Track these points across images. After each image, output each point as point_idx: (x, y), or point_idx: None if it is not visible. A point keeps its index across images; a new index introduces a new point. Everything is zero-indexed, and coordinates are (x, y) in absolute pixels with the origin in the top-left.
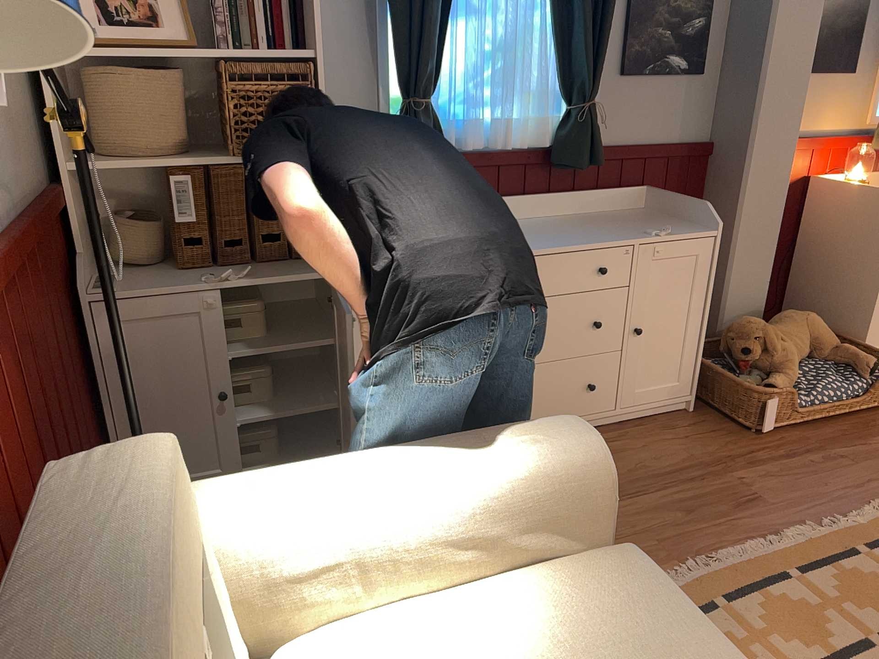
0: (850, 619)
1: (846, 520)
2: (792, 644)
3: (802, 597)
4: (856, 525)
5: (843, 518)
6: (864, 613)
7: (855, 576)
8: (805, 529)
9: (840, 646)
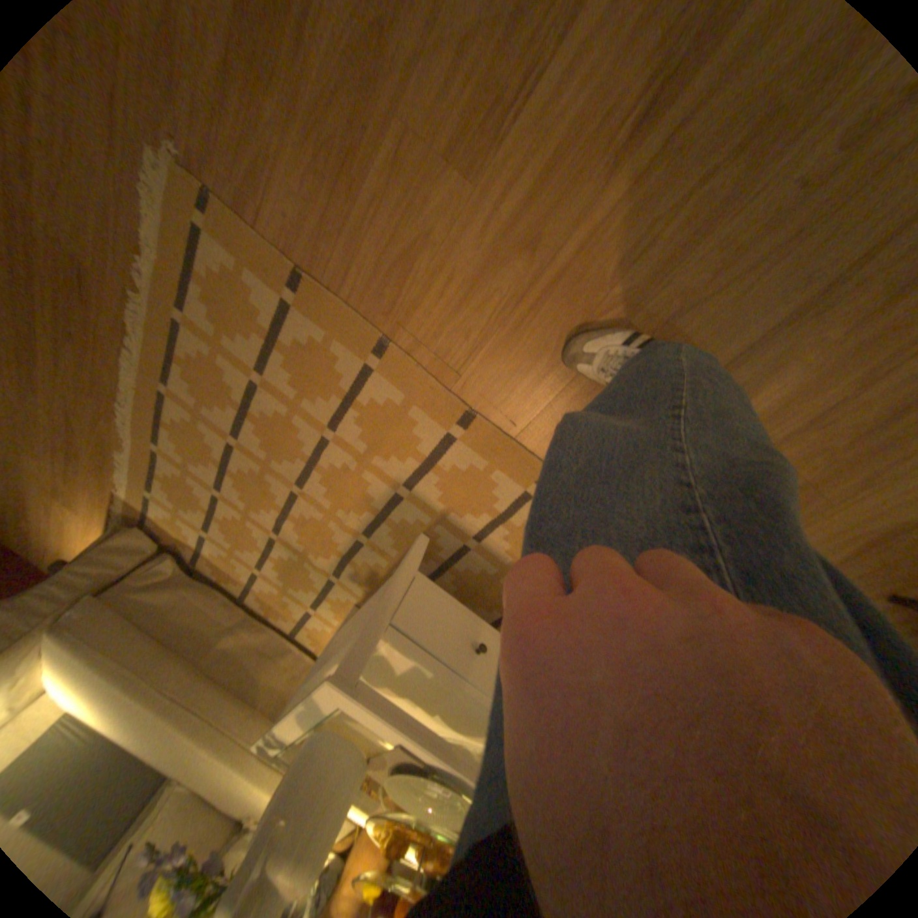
0: (207, 422)
1: (139, 263)
2: (195, 464)
3: (176, 413)
4: (149, 263)
5: (134, 257)
6: (210, 410)
7: (187, 363)
8: (128, 302)
9: (214, 453)
